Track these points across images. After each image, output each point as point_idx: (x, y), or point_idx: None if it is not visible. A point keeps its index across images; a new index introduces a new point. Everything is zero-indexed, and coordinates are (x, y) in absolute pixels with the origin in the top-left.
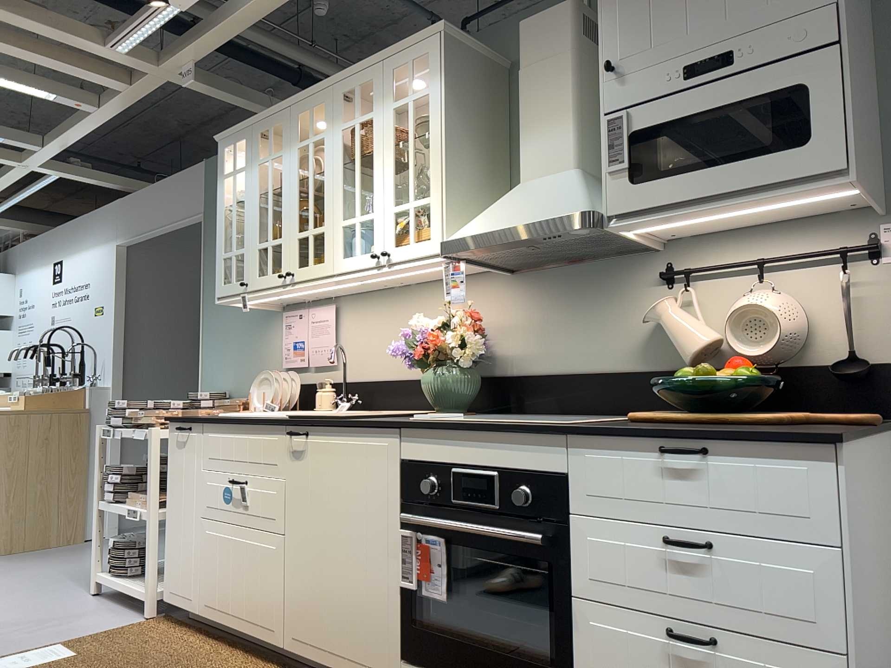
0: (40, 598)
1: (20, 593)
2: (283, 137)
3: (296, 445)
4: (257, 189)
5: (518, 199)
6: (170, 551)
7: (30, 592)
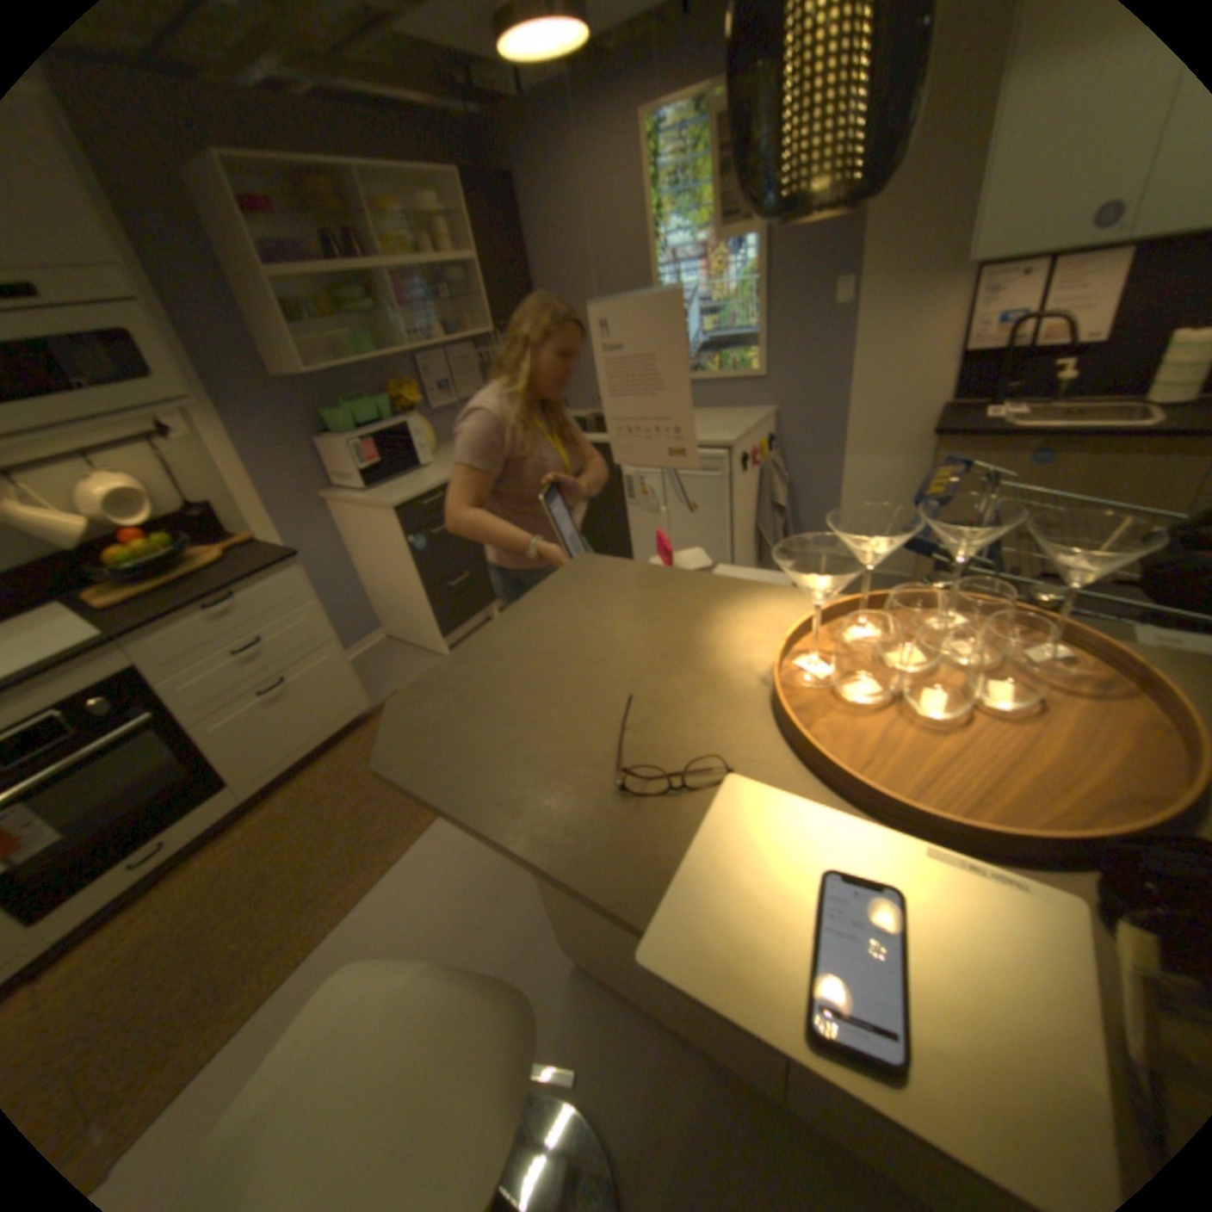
0: None
1: None
2: None
3: None
4: None
5: None
6: None
7: None
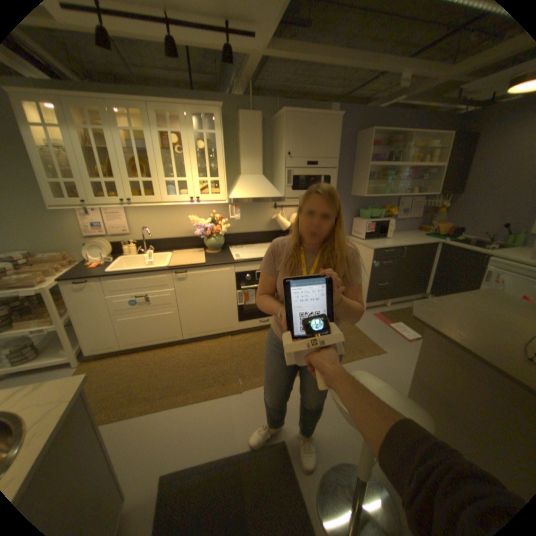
0: None
1: None
2: (100, 117)
3: (180, 276)
4: (79, 144)
5: (249, 184)
6: (85, 336)
7: None
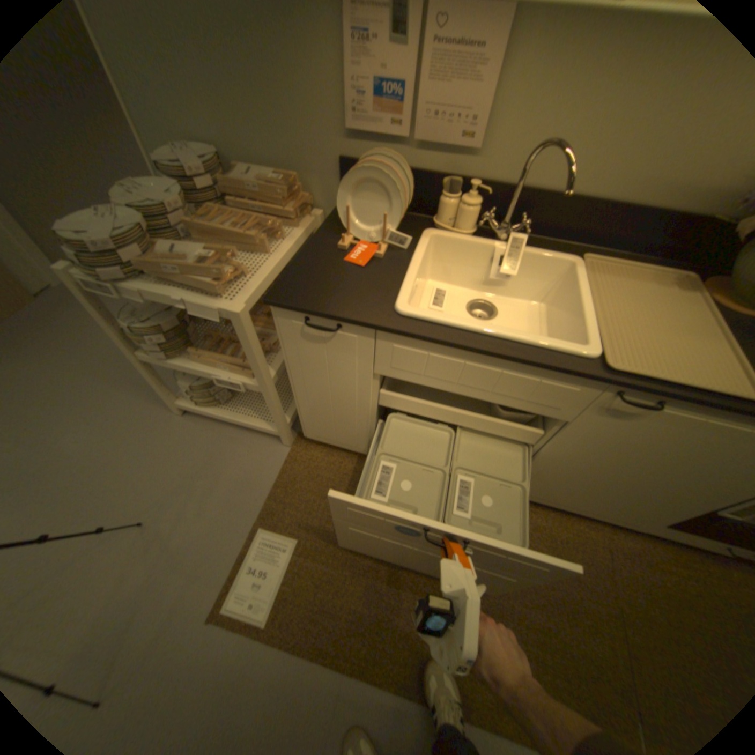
0: (124, 439)
1: (88, 435)
2: None
3: (626, 406)
4: None
5: None
6: (312, 416)
7: (100, 431)
